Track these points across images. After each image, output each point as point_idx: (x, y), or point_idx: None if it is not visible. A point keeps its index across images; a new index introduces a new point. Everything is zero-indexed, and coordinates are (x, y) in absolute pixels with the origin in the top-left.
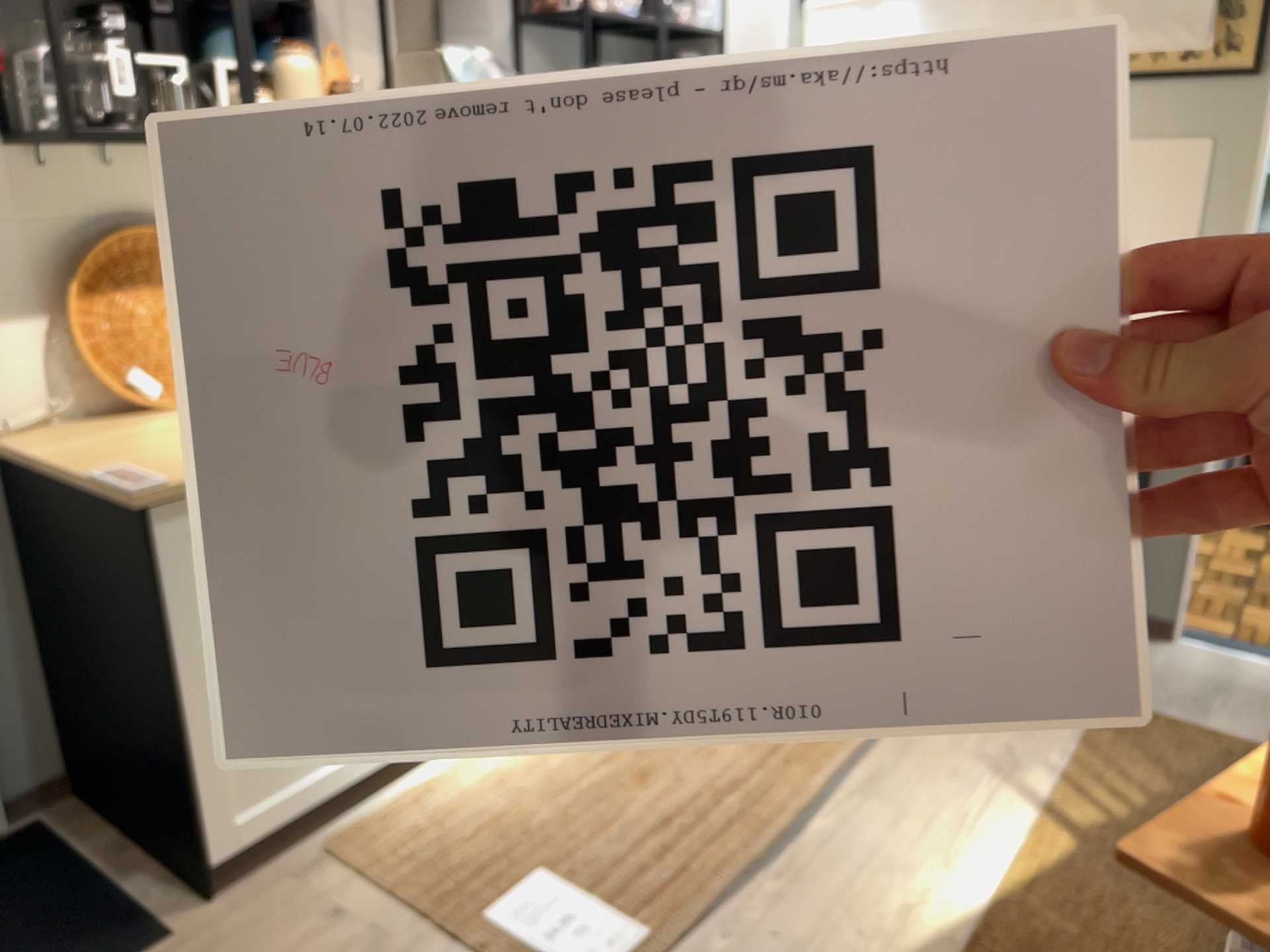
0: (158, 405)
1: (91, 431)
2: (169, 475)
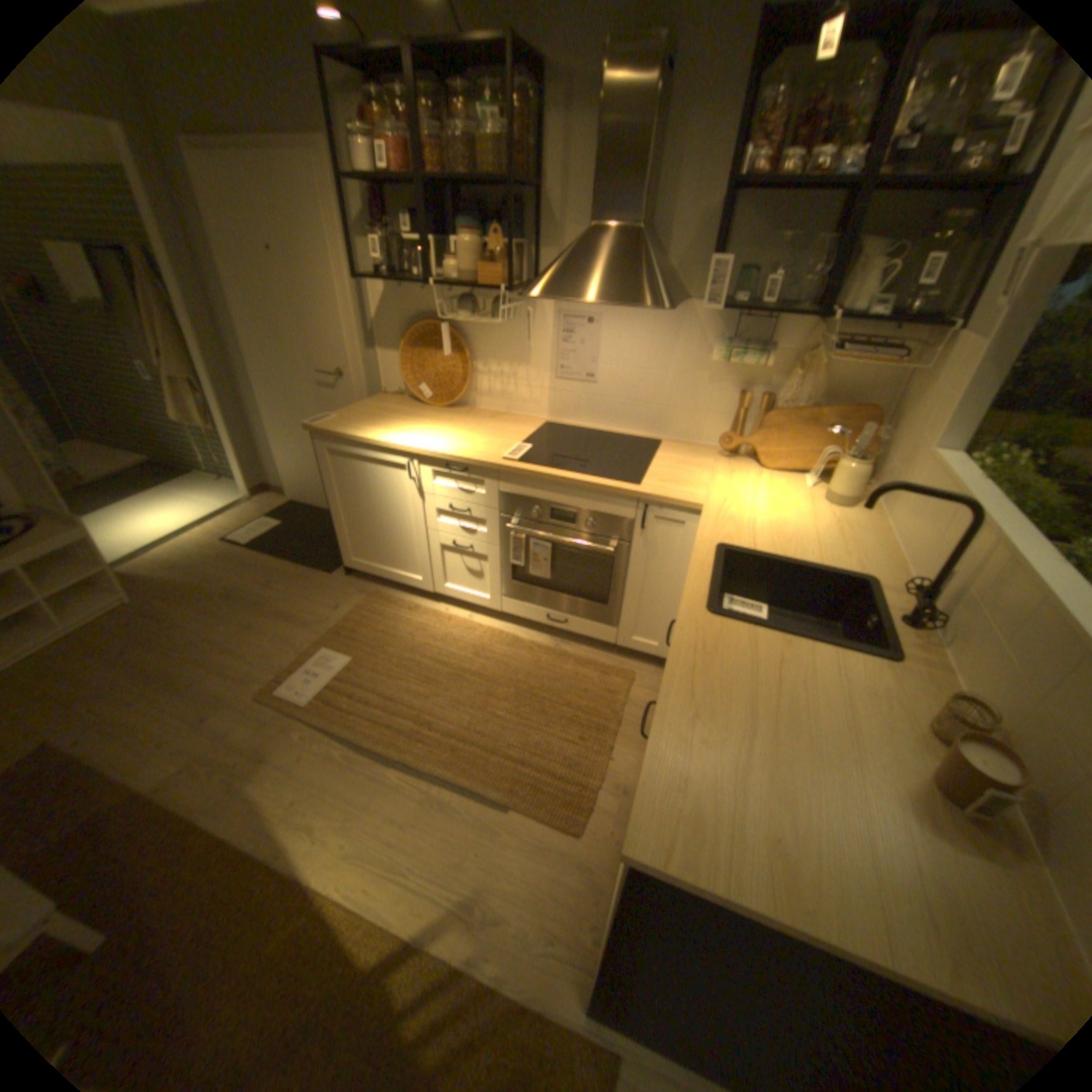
0: (427, 401)
1: (396, 402)
2: (326, 425)
